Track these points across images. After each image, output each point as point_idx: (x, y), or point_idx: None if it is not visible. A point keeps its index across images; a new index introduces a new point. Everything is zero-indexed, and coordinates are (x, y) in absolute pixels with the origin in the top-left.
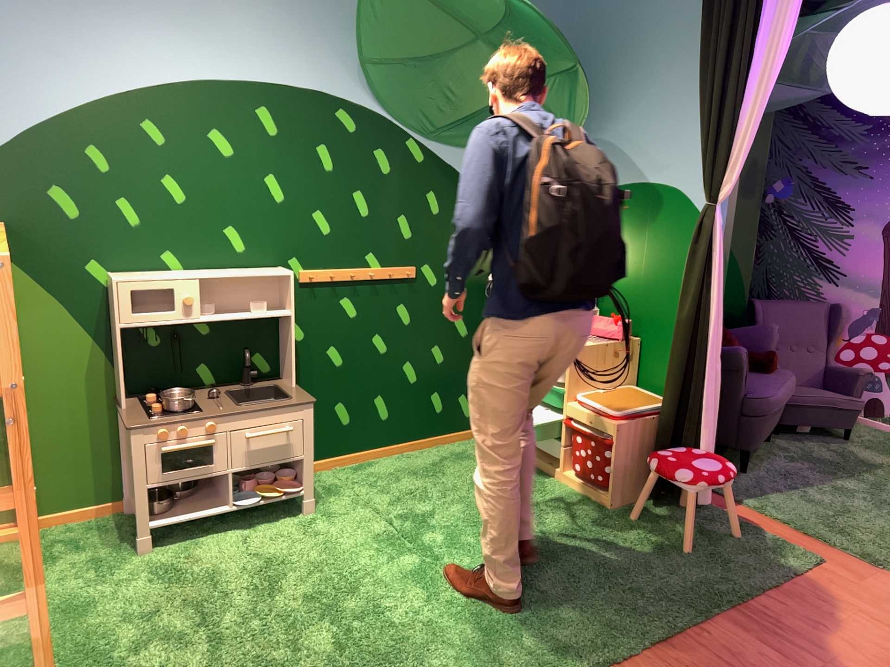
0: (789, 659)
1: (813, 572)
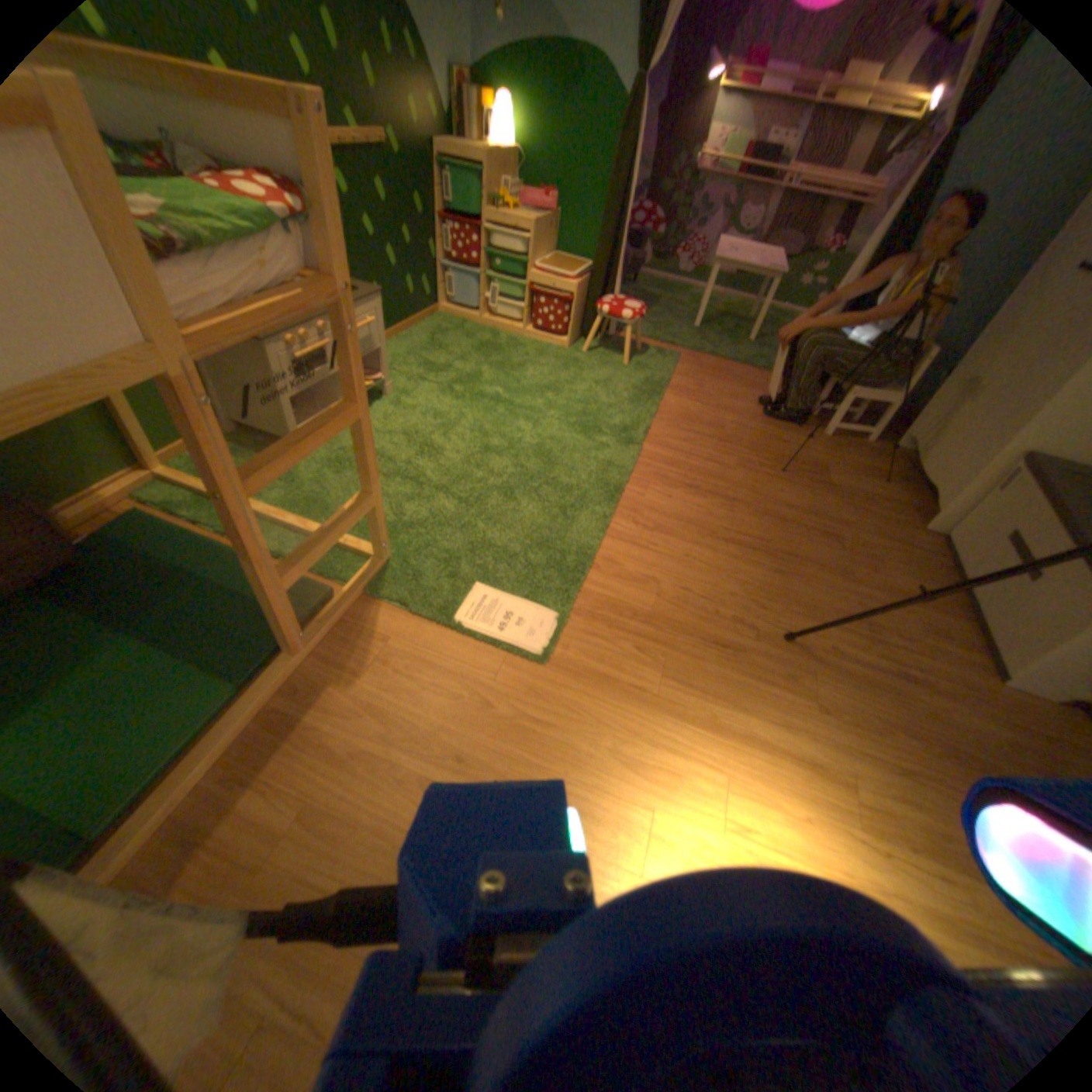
0: (705, 408)
1: (680, 364)
